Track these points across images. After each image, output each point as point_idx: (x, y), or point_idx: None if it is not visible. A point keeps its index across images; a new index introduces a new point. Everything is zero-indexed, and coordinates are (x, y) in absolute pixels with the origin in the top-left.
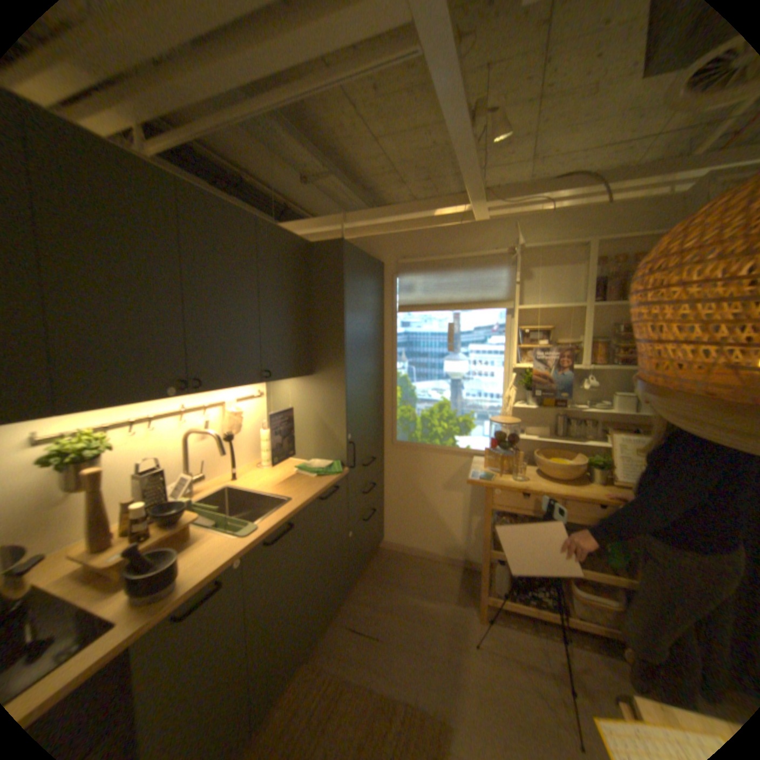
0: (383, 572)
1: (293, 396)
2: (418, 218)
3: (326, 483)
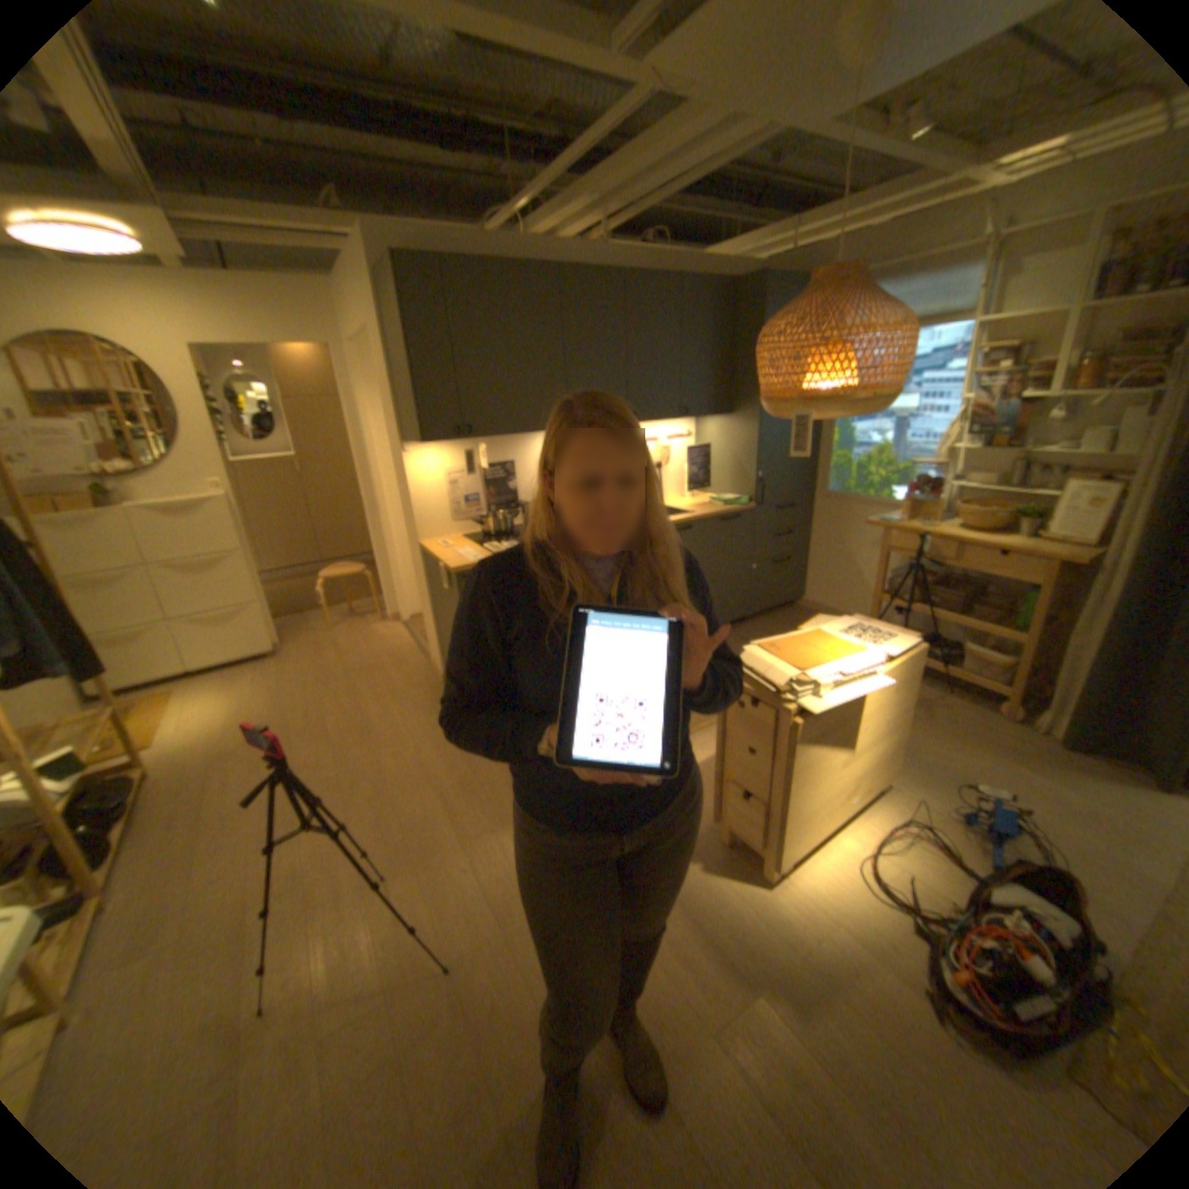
0: (790, 619)
1: (713, 435)
2: (887, 203)
3: (727, 510)
